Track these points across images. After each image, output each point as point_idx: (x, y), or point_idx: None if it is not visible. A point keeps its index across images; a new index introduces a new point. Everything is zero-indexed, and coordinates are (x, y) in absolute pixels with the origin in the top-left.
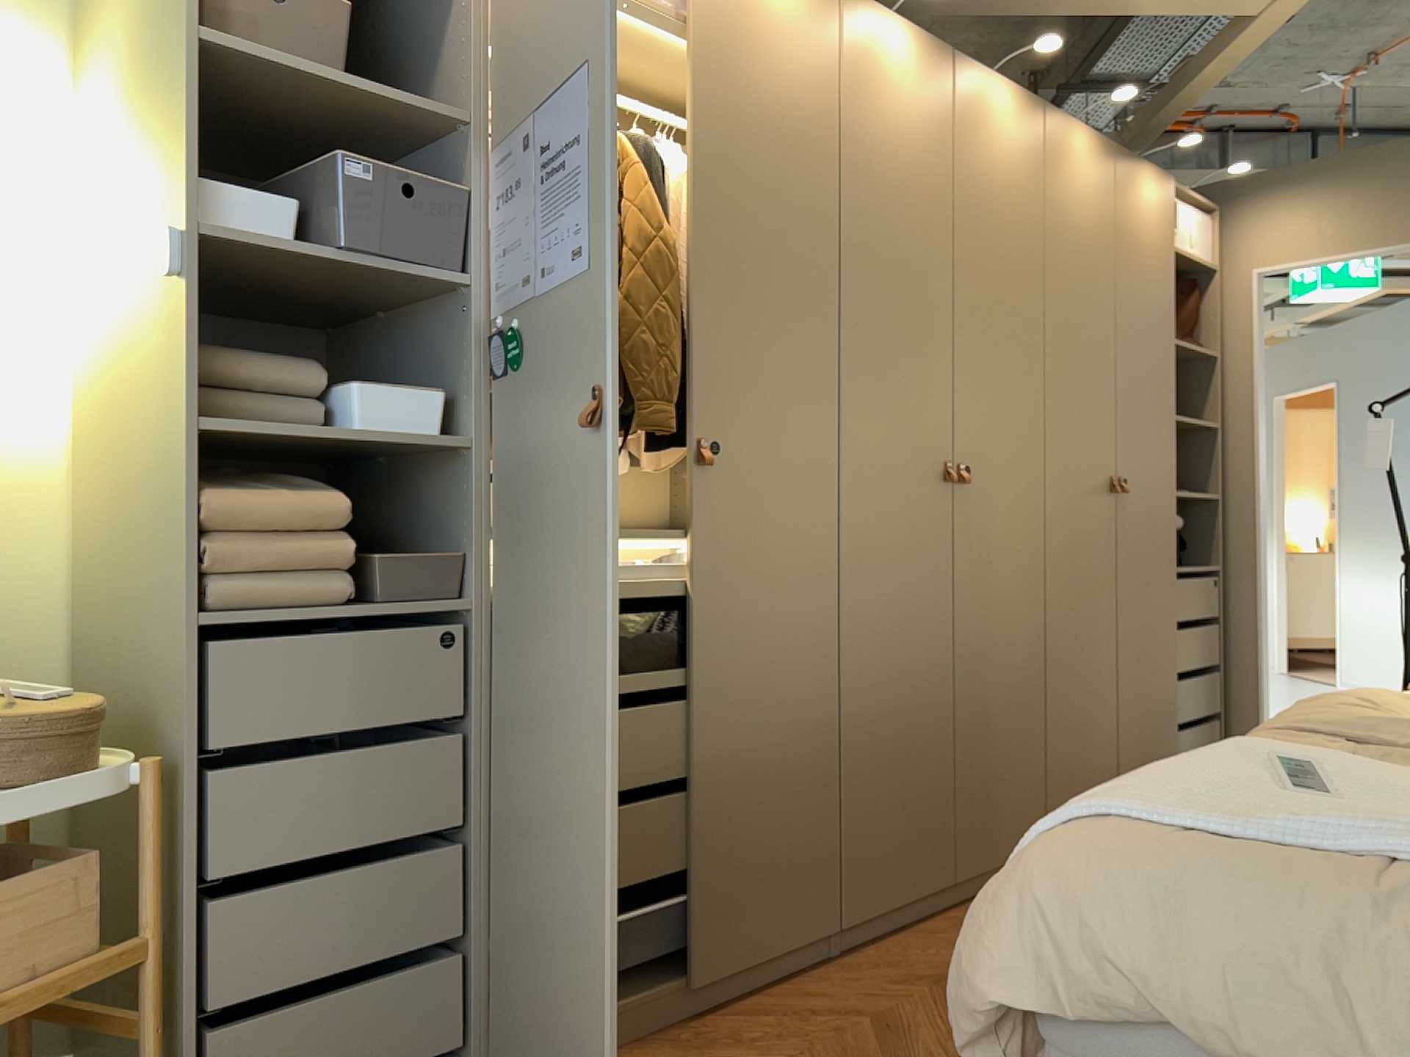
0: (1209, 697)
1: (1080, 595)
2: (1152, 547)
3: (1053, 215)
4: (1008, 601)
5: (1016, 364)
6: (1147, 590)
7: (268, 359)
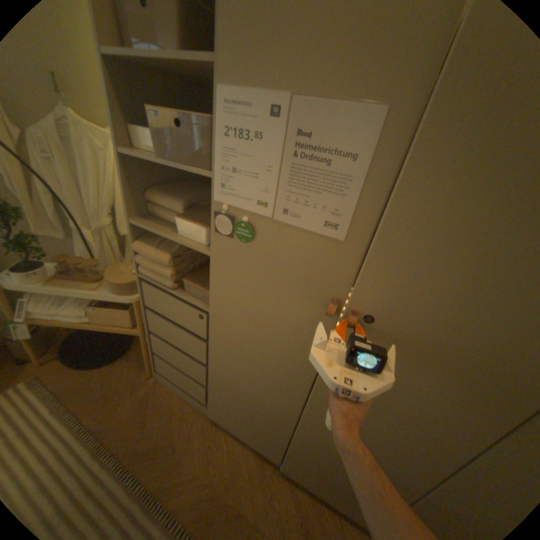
0: None
1: None
2: None
3: None
4: None
5: None
6: None
7: (173, 197)
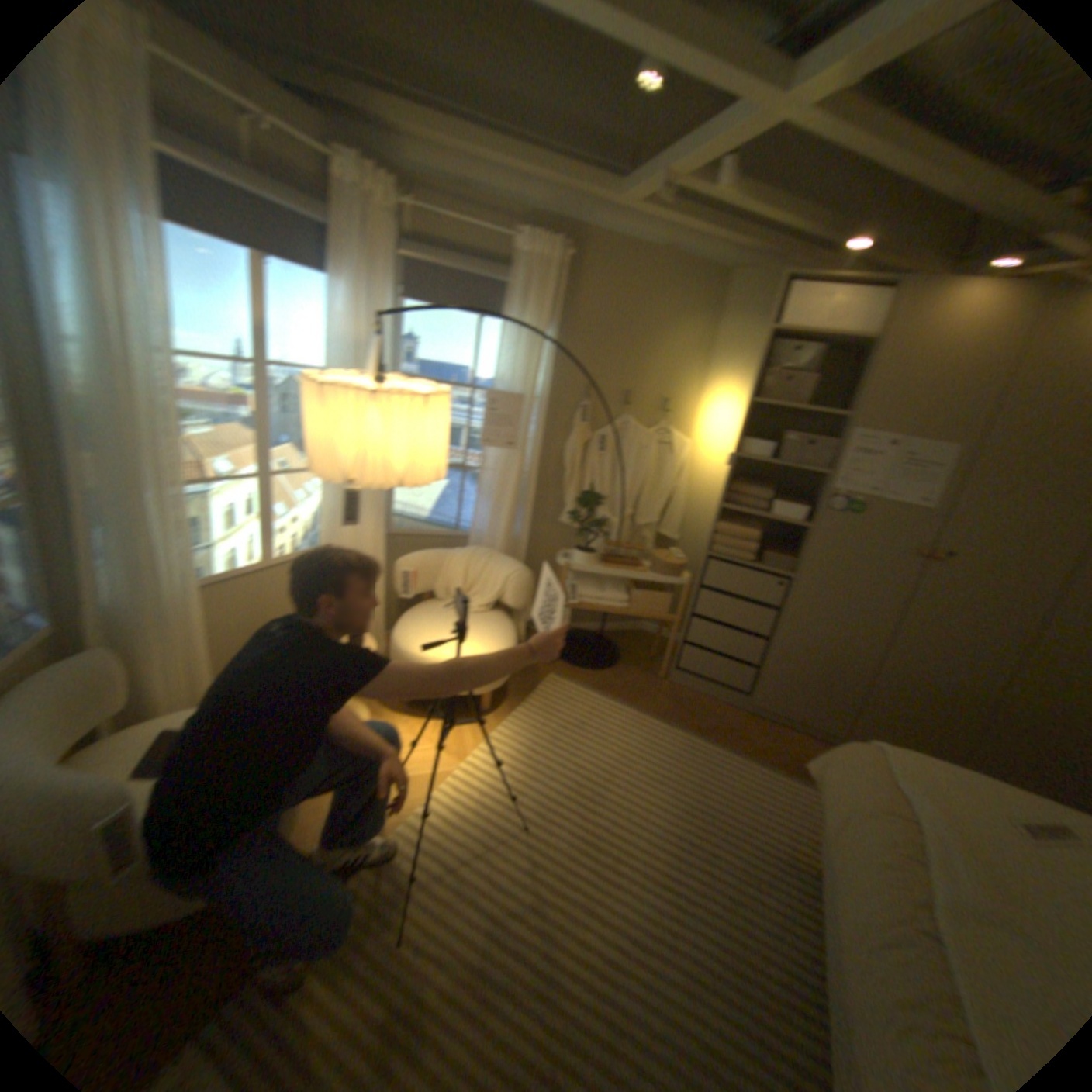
0: None
1: None
2: None
3: None
4: None
5: None
6: None
7: (759, 488)
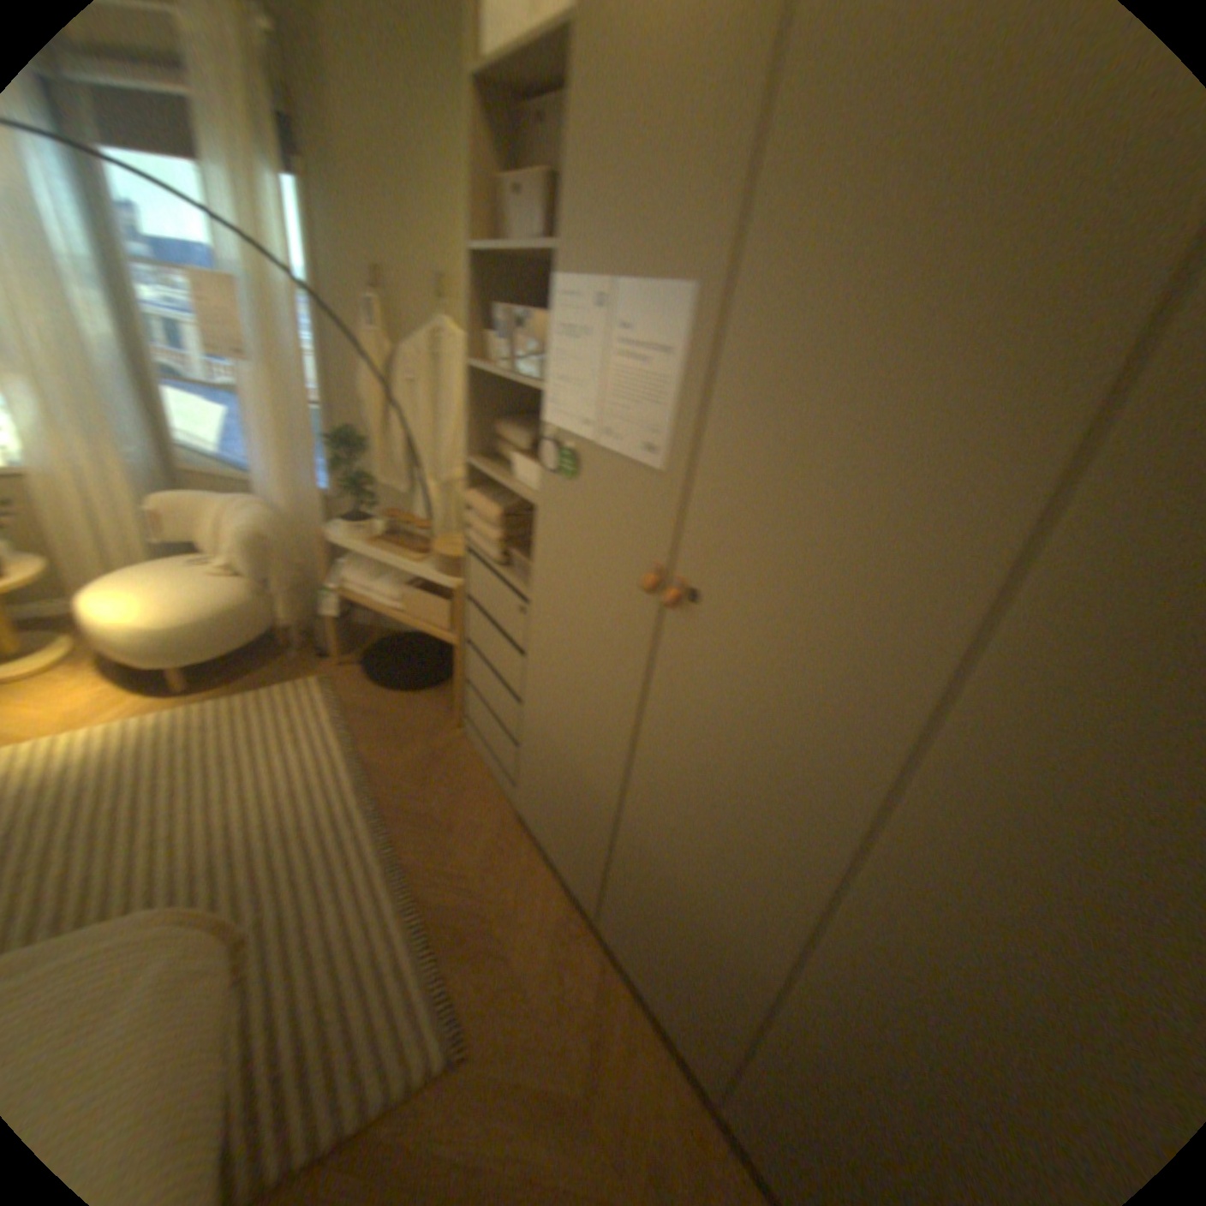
0: None
1: None
2: None
3: None
4: None
5: None
6: None
7: (520, 430)
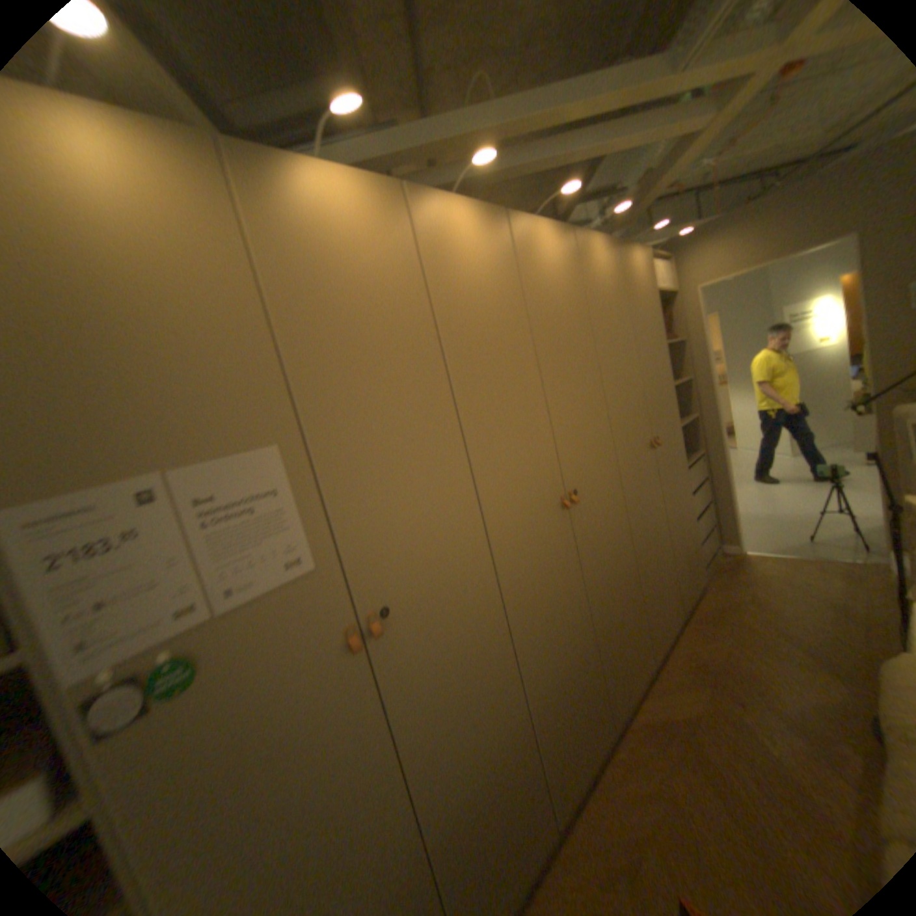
0: (710, 523)
1: (647, 520)
2: (675, 467)
3: (591, 303)
4: (611, 555)
5: (588, 409)
6: (676, 492)
7: None
